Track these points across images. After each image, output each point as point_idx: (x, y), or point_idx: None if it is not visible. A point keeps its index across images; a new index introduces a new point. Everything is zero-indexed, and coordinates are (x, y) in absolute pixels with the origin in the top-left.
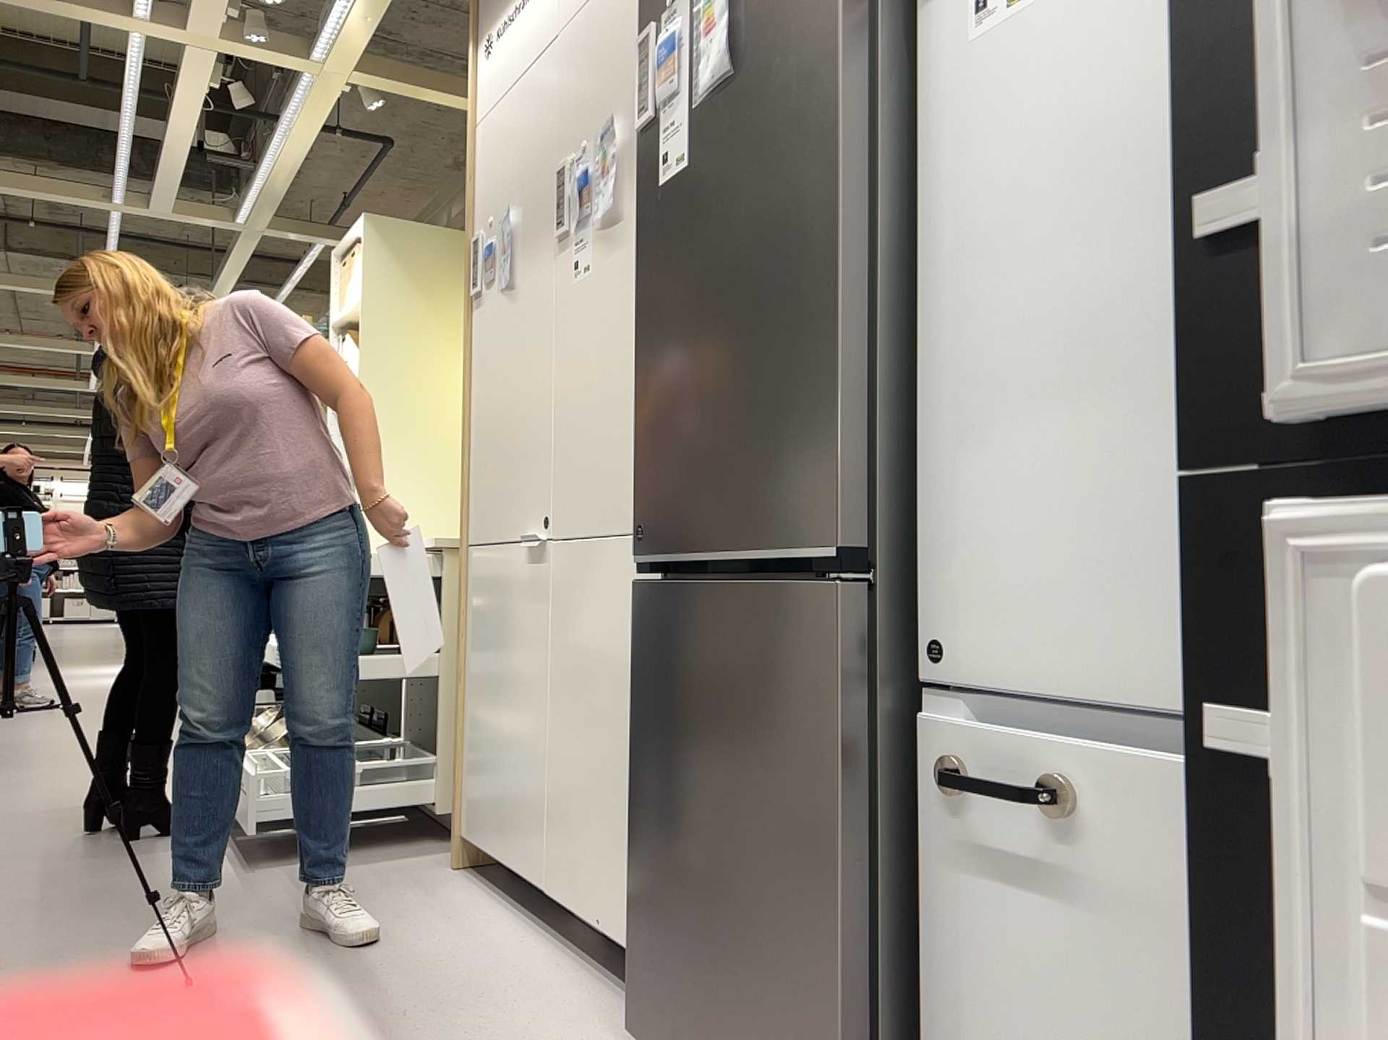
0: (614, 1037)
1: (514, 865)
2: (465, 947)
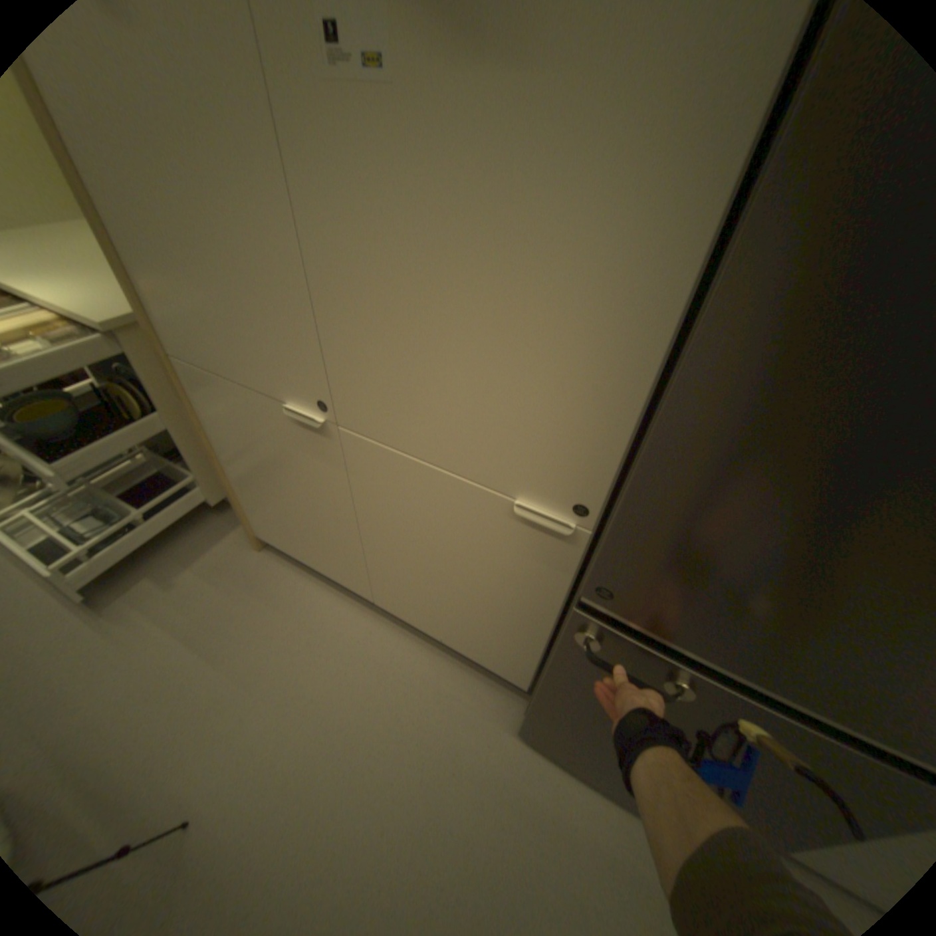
0: (493, 715)
1: (332, 575)
2: (338, 651)
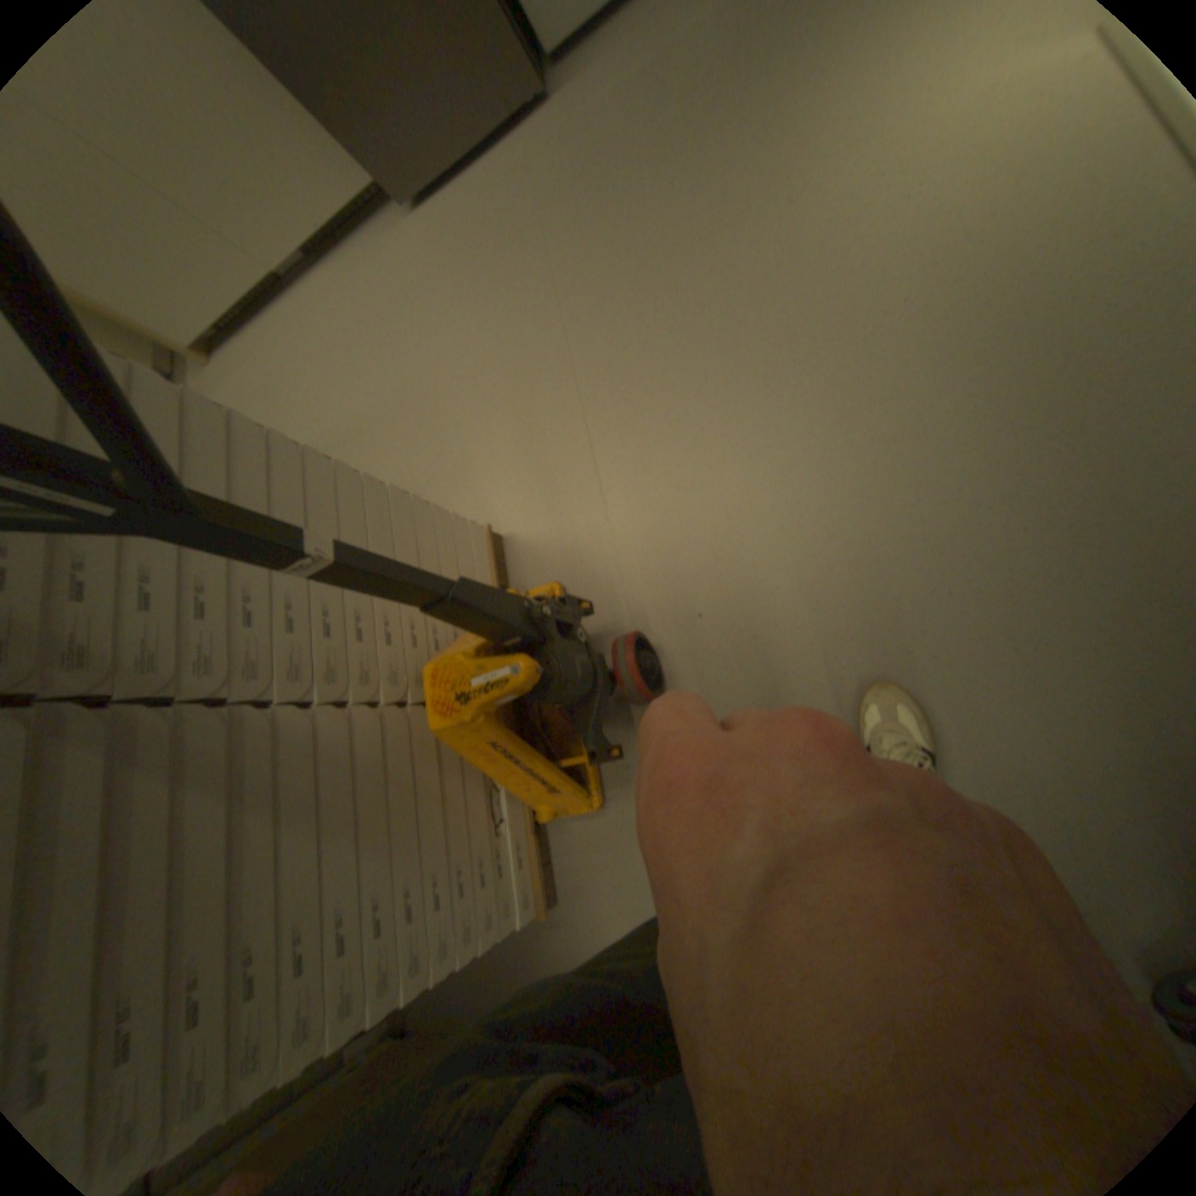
0: (391, 225)
1: (238, 295)
2: (293, 326)
